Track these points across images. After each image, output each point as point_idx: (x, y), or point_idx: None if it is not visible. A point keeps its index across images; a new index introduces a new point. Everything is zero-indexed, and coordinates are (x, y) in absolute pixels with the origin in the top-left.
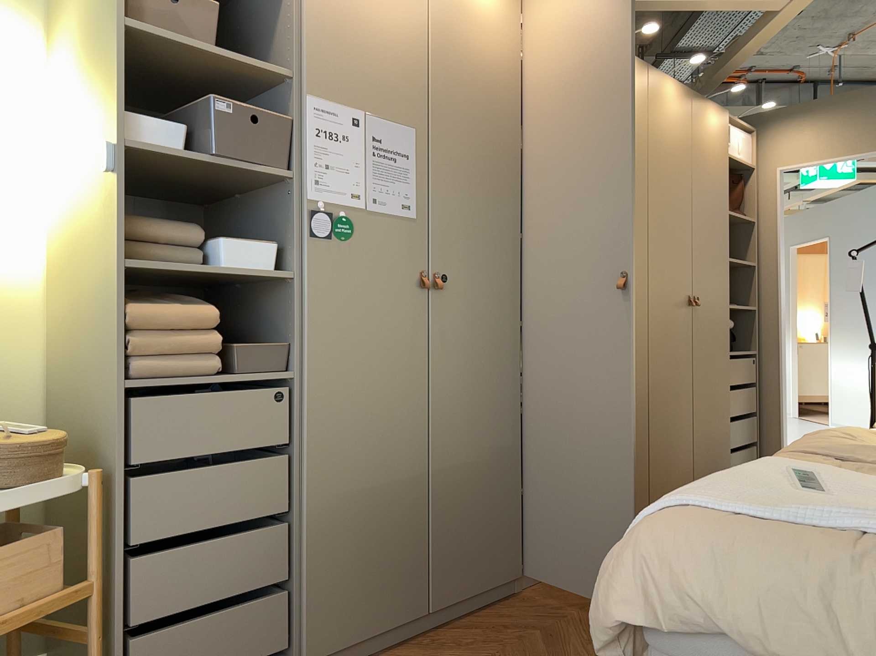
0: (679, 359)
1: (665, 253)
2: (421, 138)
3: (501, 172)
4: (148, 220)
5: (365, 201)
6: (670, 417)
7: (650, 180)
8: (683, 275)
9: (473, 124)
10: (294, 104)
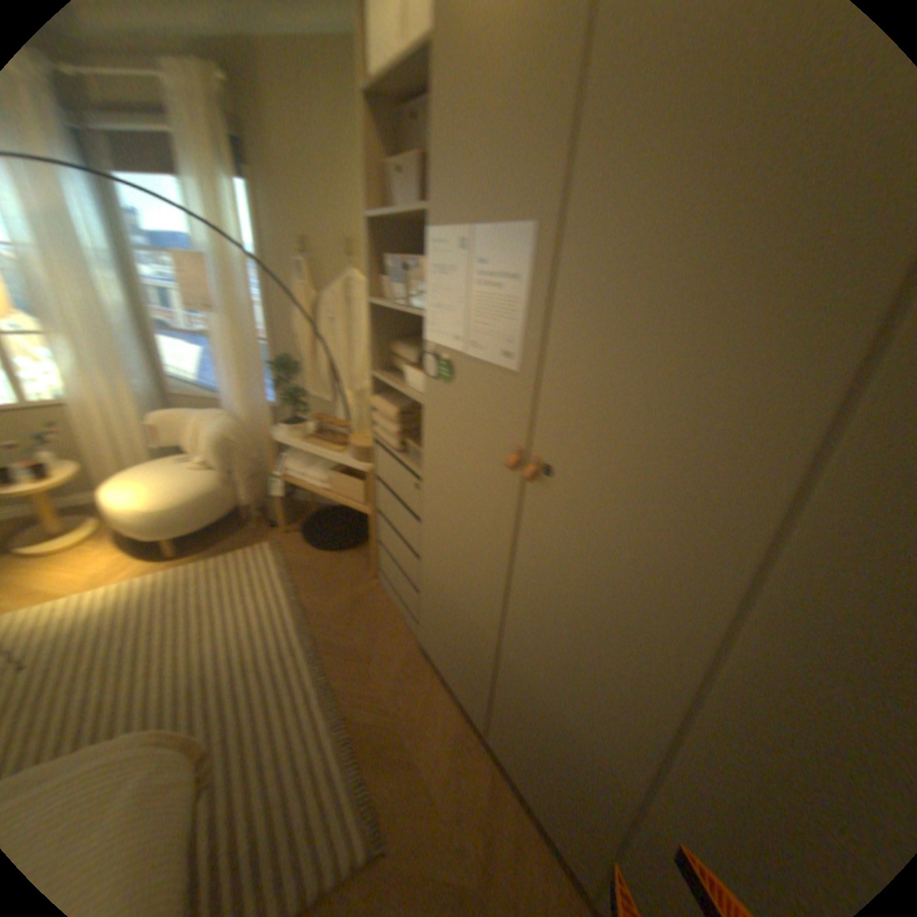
0: None
1: None
2: (545, 237)
3: (766, 277)
4: (404, 345)
5: (465, 346)
6: None
7: None
8: None
9: (686, 151)
10: (427, 241)
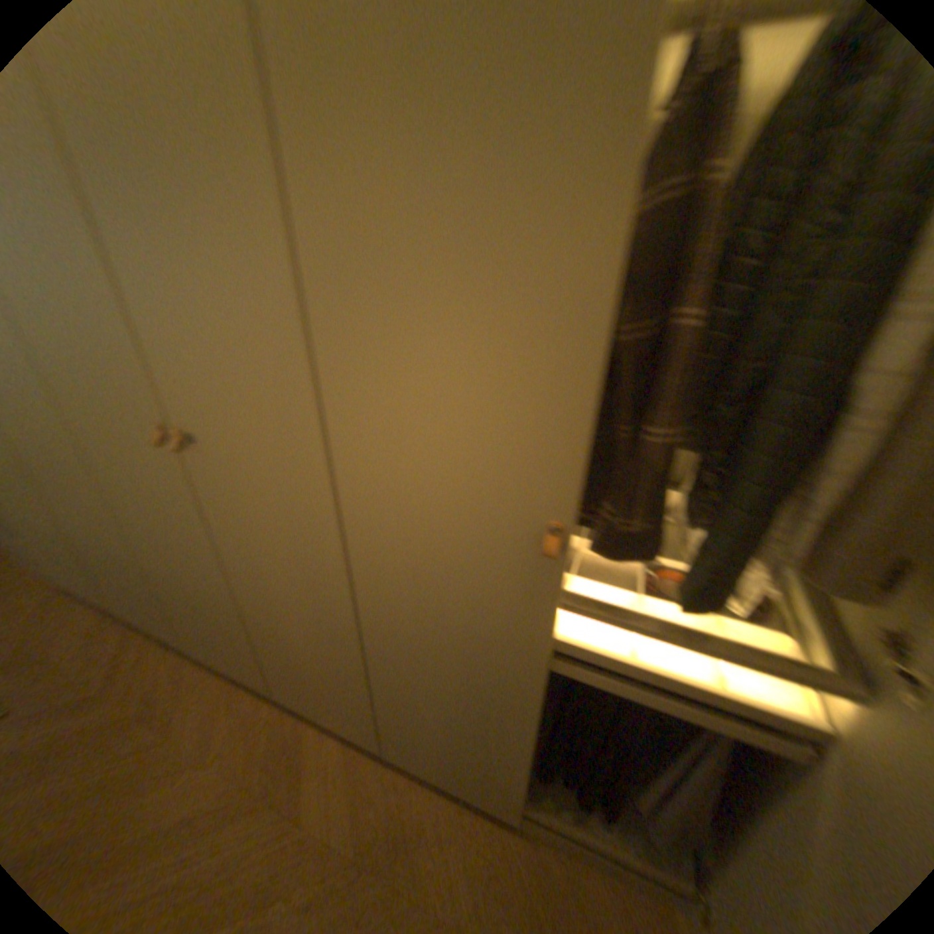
0: (469, 637)
1: (390, 386)
2: None
3: None
4: None
5: None
6: (432, 699)
7: (271, 119)
8: (503, 463)
9: None
10: None
